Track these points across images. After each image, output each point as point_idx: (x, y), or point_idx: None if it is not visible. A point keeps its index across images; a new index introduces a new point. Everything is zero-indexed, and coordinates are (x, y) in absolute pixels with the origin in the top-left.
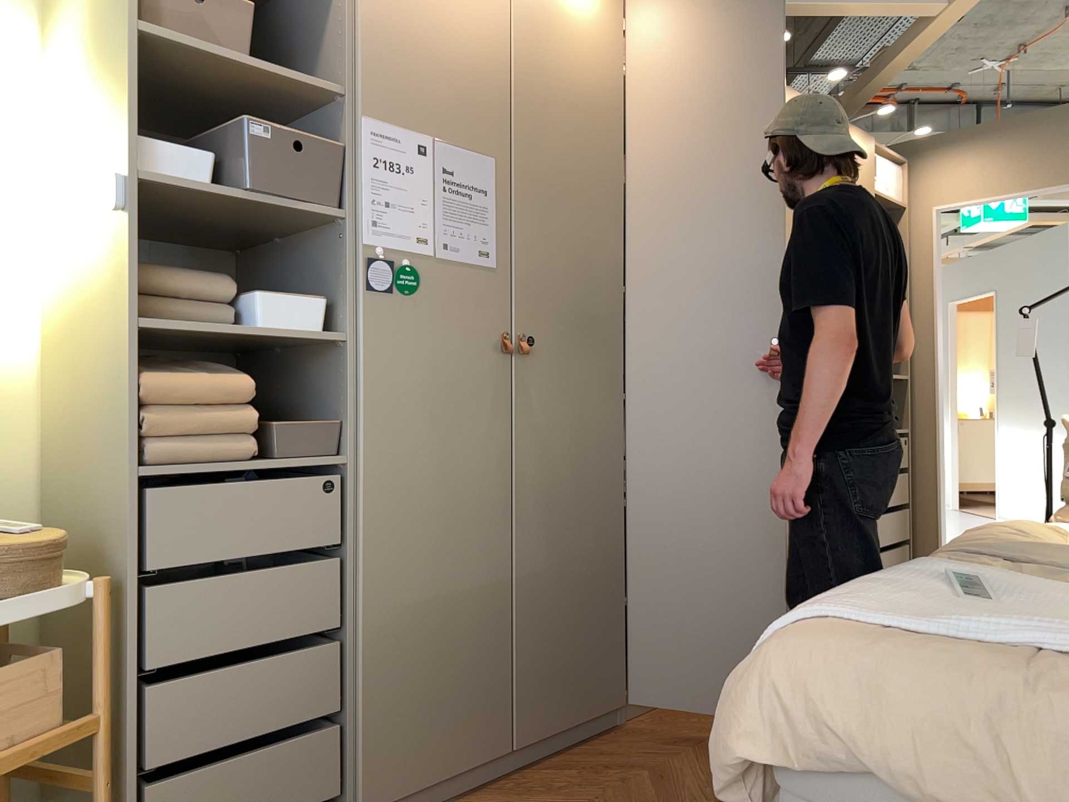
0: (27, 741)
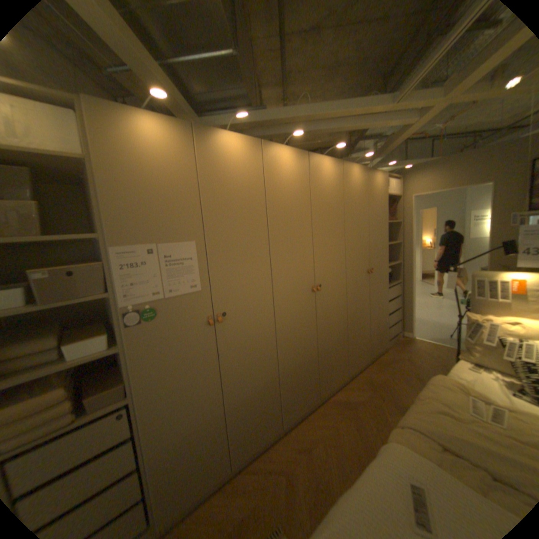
0: None
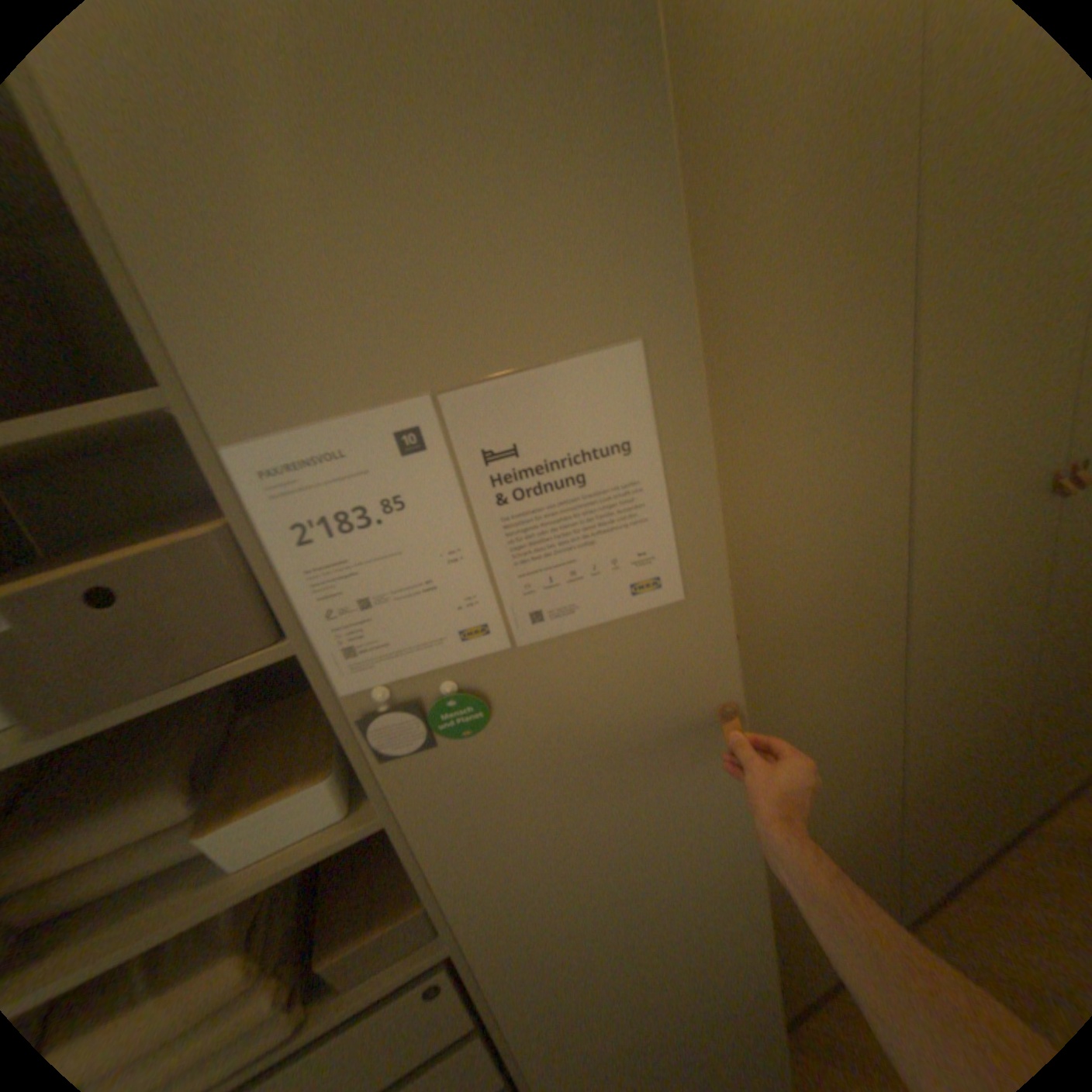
0: None
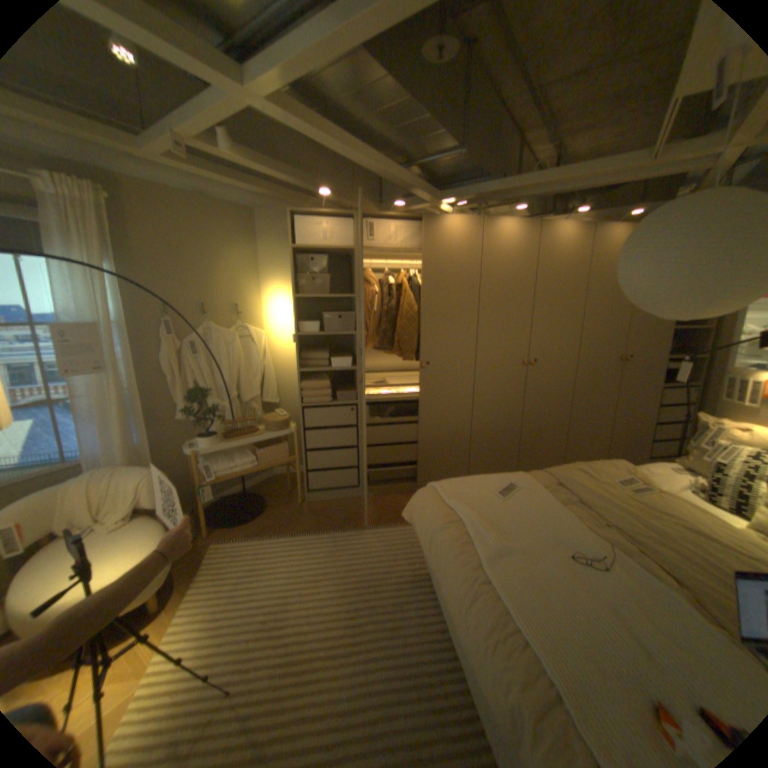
0: (281, 460)
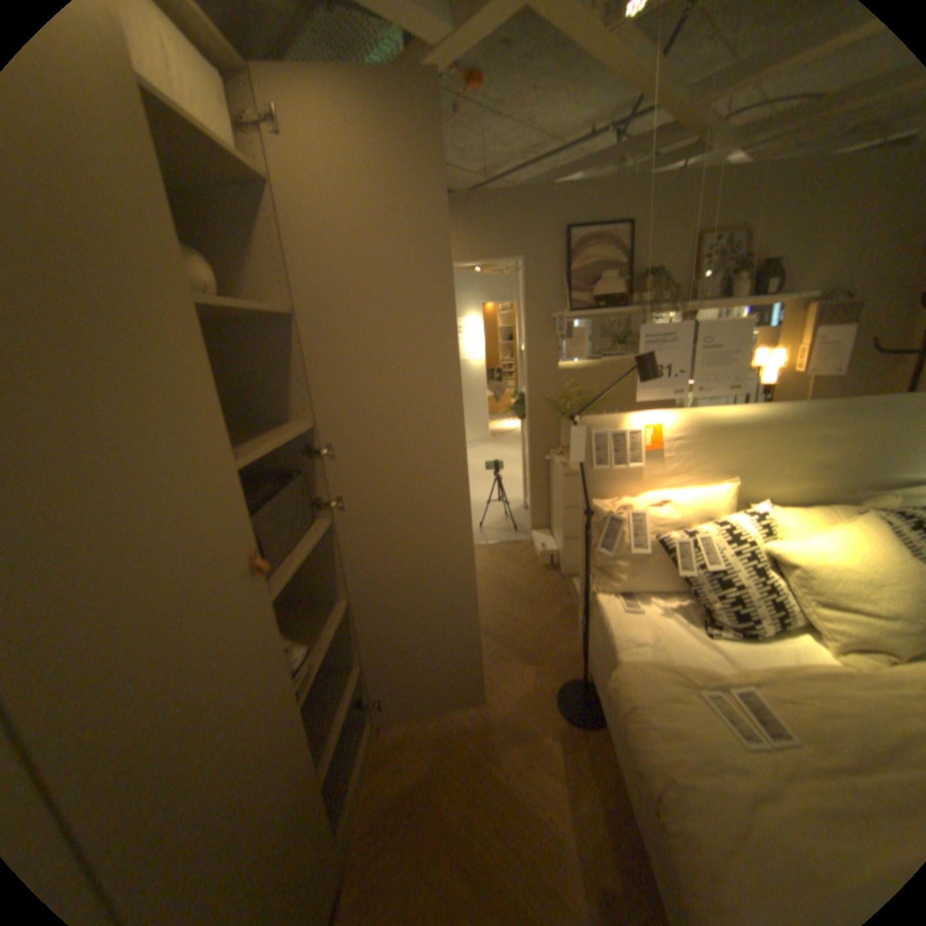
0: None
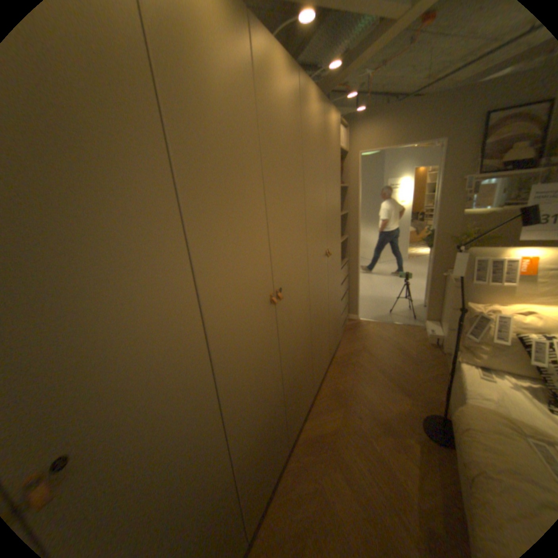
0: None
